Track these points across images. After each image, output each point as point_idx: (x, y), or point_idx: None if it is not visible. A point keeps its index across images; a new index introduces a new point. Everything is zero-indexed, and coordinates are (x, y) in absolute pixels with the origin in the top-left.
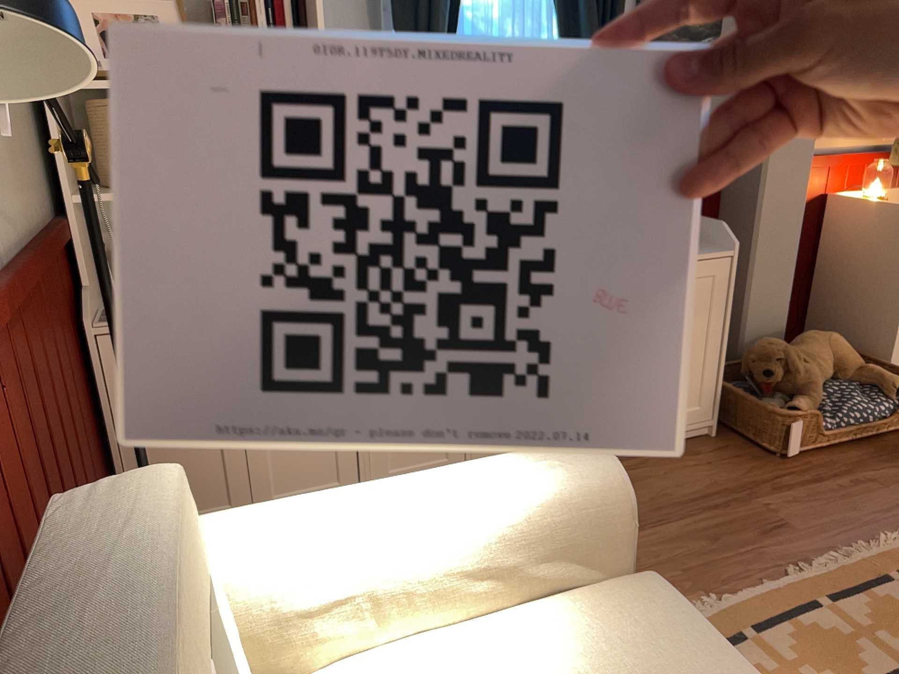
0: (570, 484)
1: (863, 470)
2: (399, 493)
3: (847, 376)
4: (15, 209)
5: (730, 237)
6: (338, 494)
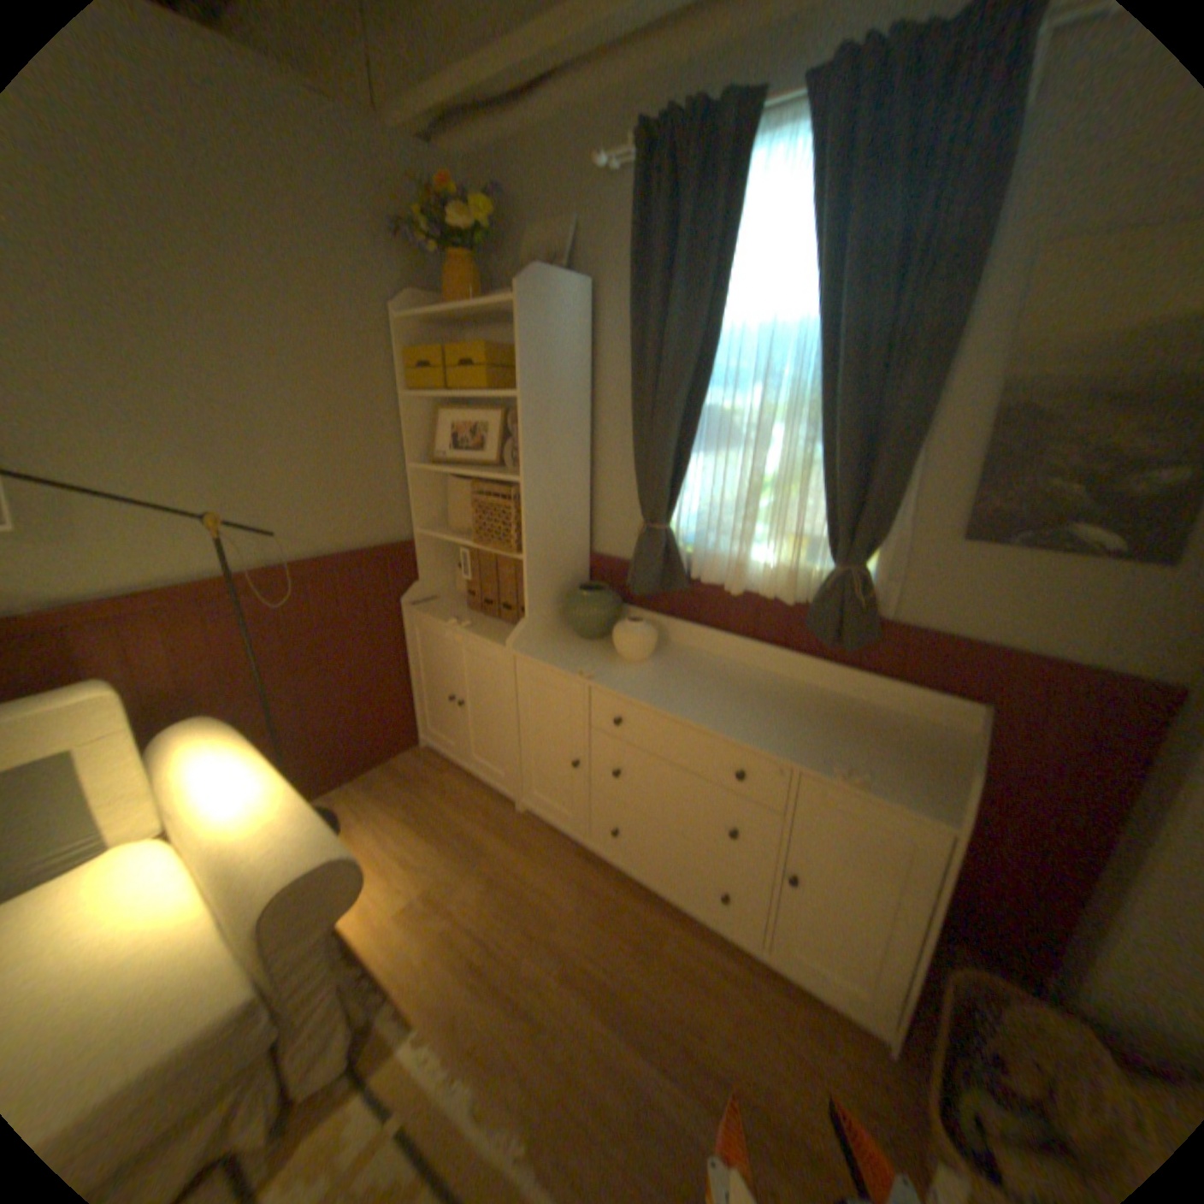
0: (251, 869)
1: None
2: (233, 787)
3: None
4: (330, 535)
5: (979, 807)
6: (237, 764)
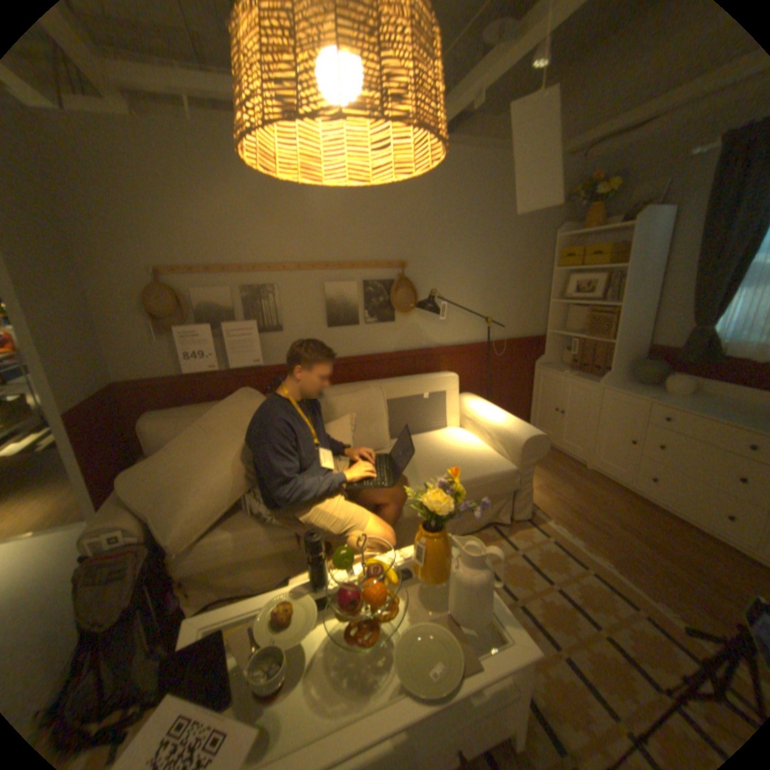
0: (516, 432)
1: None
2: (496, 412)
3: None
4: (514, 331)
5: None
6: (492, 407)
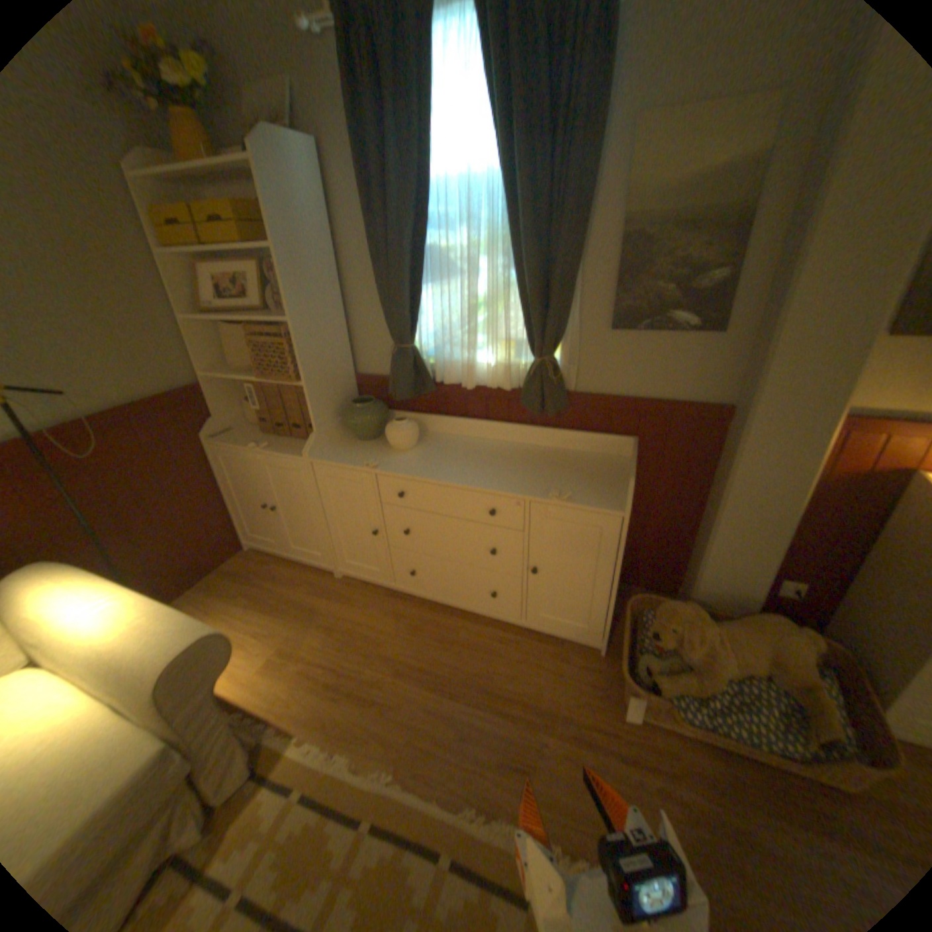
0: (135, 658)
1: (694, 786)
2: (93, 606)
3: (787, 686)
4: (117, 387)
5: (633, 496)
6: (90, 589)
